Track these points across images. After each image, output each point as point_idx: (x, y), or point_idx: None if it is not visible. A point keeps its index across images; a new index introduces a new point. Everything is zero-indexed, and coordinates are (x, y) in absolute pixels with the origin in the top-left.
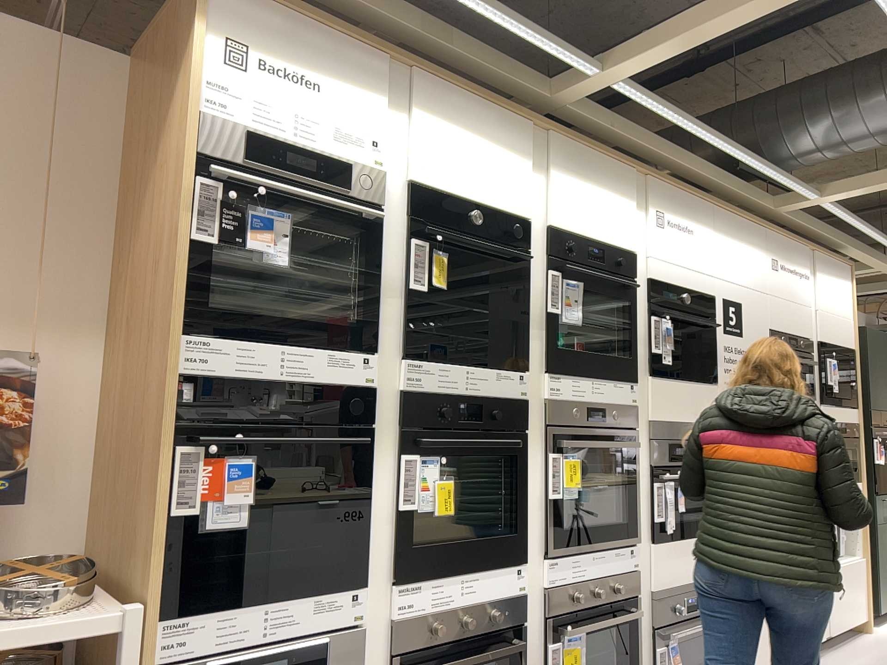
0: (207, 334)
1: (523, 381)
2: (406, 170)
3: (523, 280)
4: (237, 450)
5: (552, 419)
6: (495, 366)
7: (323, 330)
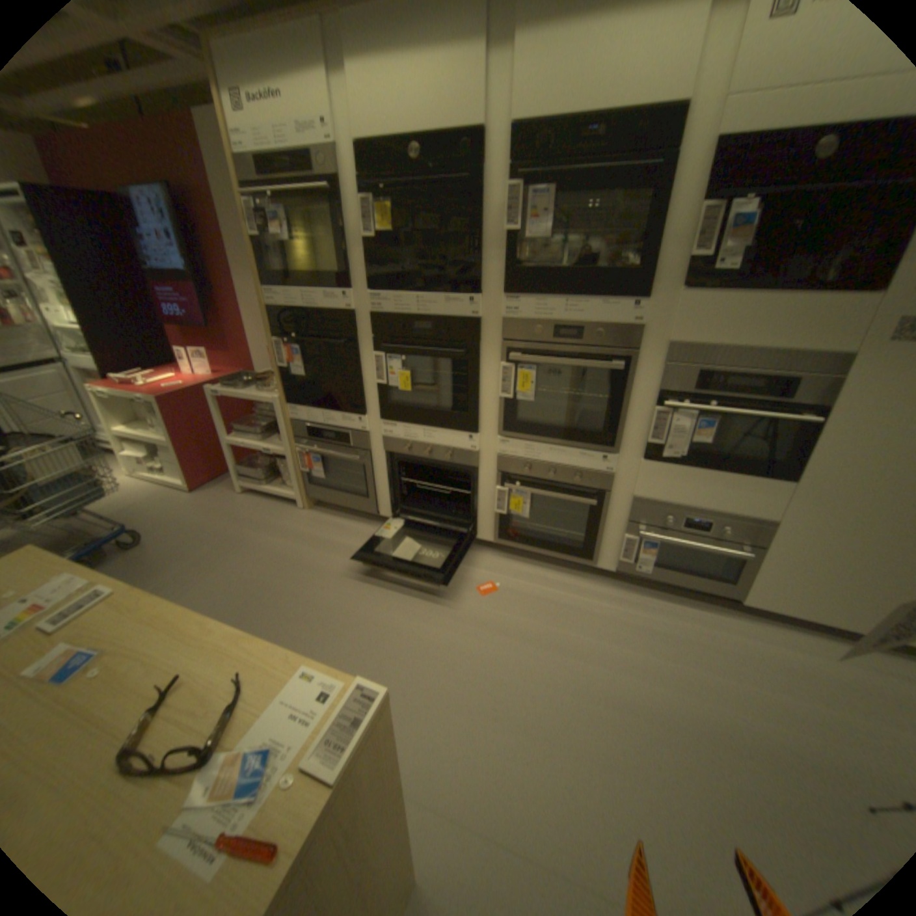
0: (268, 287)
1: (477, 304)
2: (347, 126)
3: (478, 201)
4: (289, 346)
5: (511, 339)
6: (447, 293)
7: (314, 279)
